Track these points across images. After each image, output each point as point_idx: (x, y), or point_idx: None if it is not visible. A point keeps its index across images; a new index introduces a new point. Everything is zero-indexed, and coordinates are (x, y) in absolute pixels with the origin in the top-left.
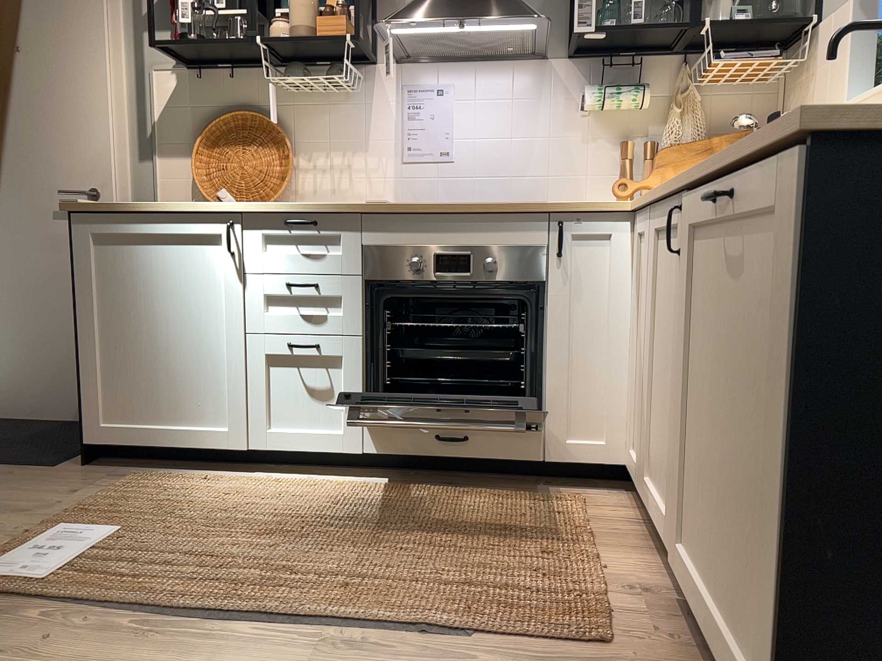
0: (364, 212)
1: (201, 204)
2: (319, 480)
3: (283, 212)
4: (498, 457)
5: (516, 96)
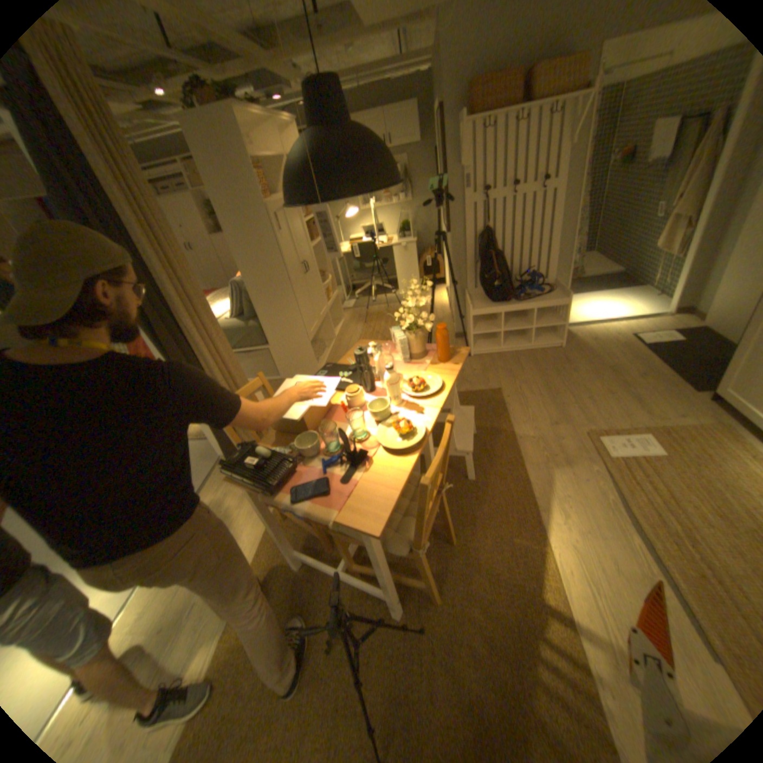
0: None
1: None
2: None
3: None
4: None
5: None
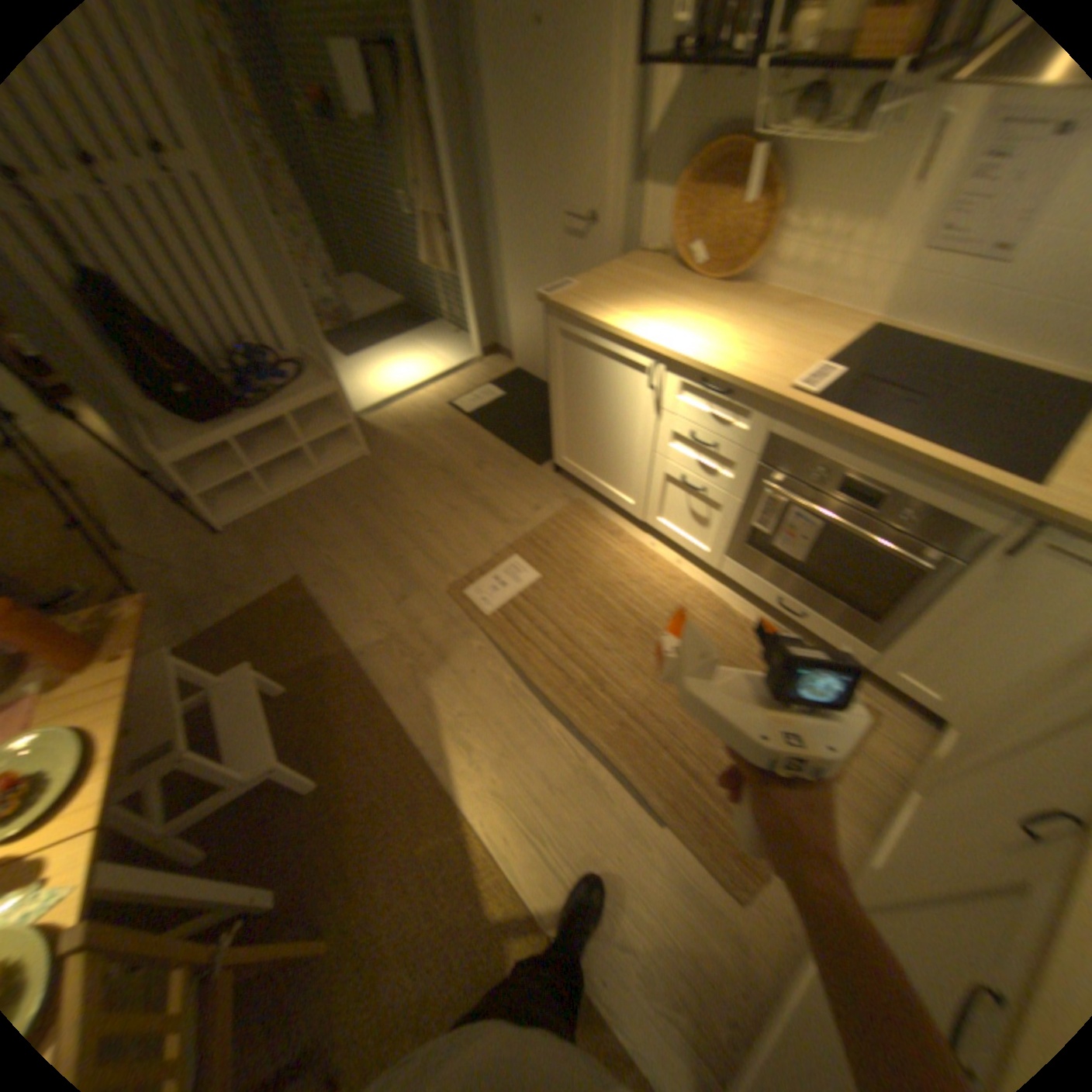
0: (783, 405)
1: (641, 327)
2: (684, 567)
3: (703, 372)
4: (827, 641)
5: None
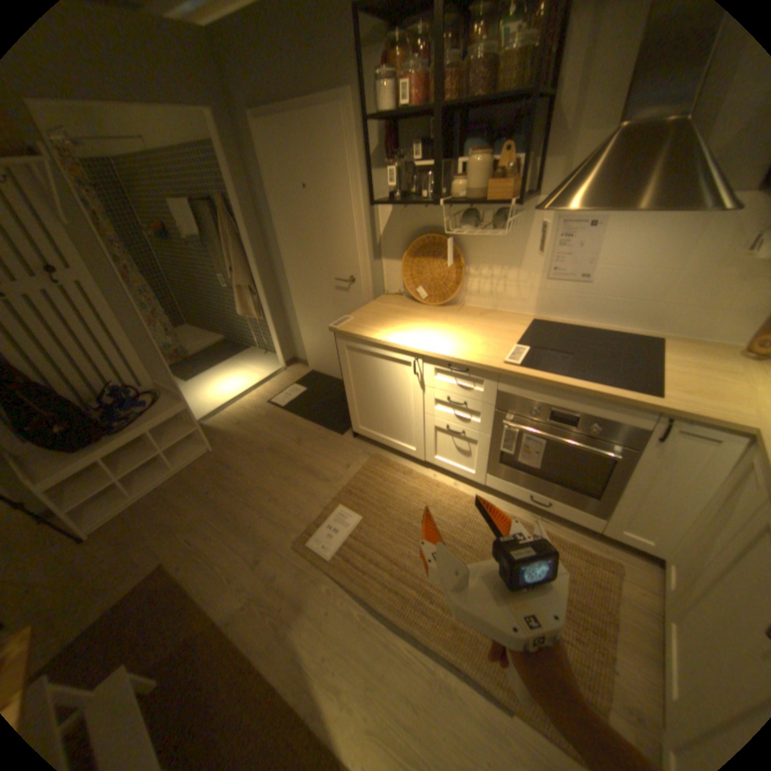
0: (501, 373)
1: (400, 338)
2: (459, 486)
3: (446, 360)
4: (569, 519)
5: (675, 229)
